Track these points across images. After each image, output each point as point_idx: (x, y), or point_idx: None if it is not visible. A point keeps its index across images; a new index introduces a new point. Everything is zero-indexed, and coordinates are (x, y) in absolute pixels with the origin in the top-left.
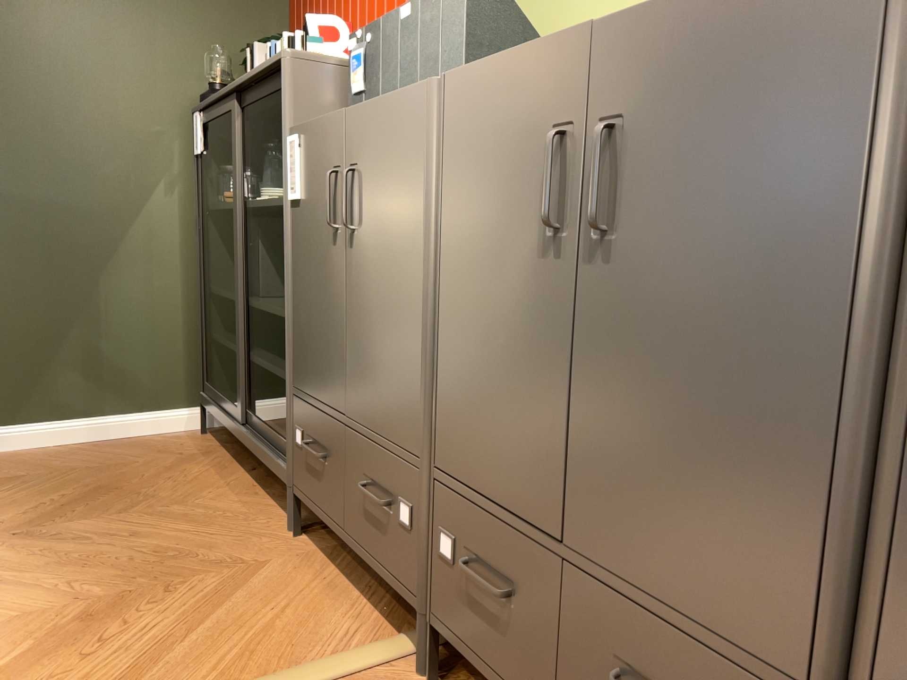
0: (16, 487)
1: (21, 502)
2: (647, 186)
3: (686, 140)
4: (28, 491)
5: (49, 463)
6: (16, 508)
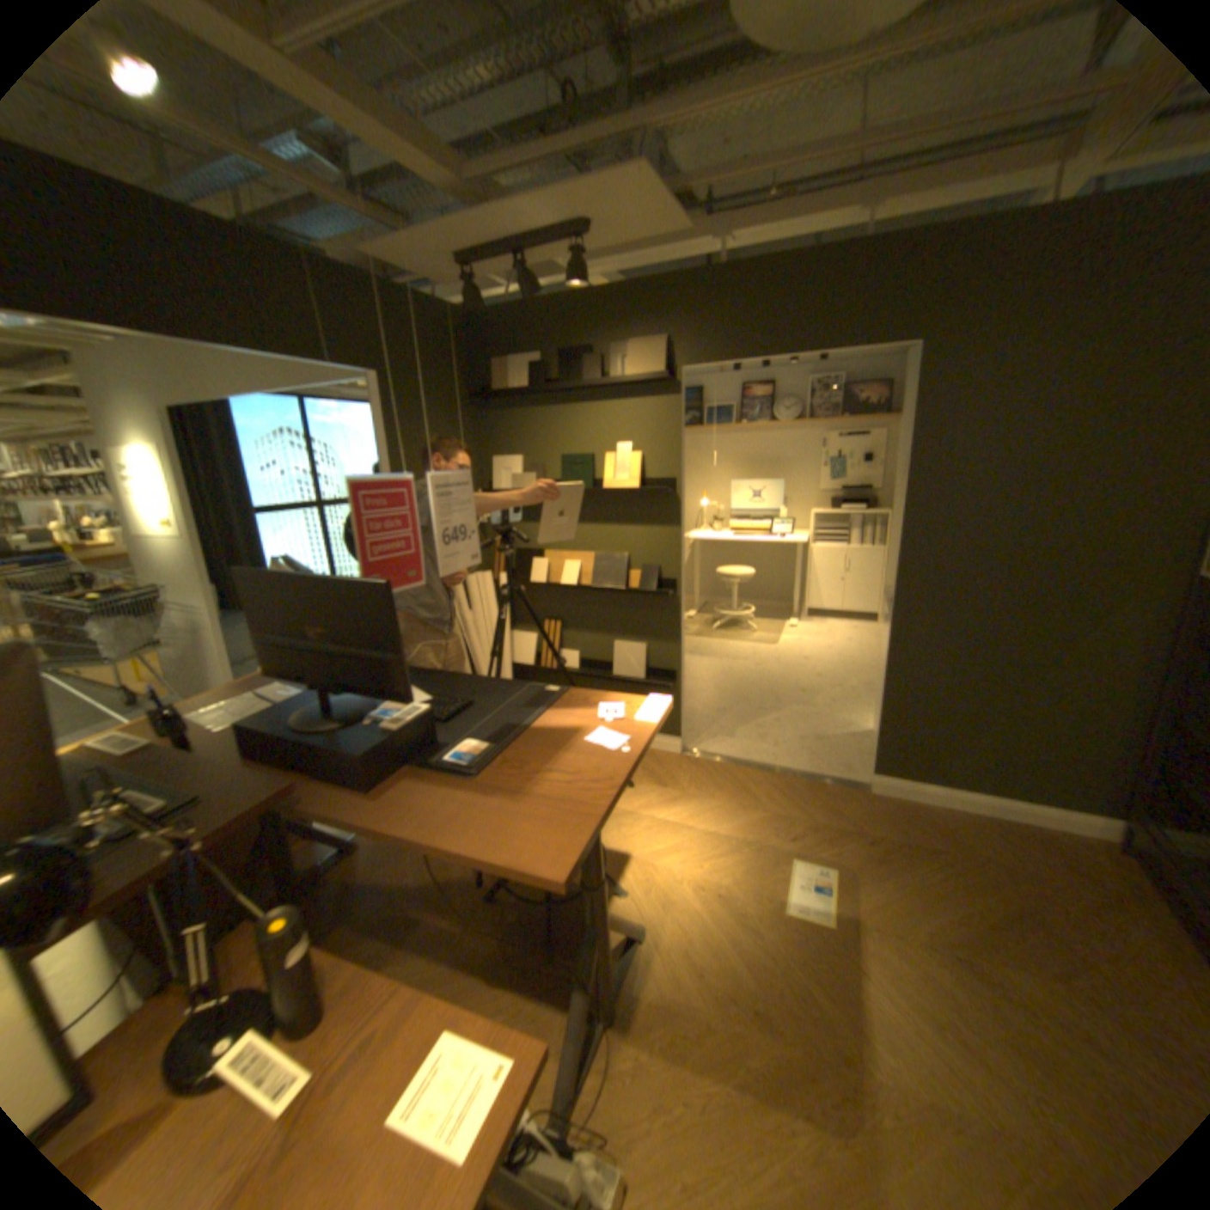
0: (941, 871)
1: (951, 901)
2: None
3: None
4: (954, 884)
5: (961, 841)
6: (950, 910)
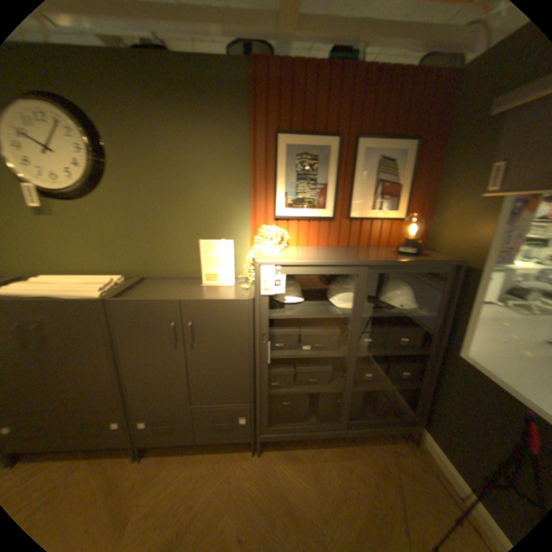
0: None
1: None
2: (52, 338)
3: (60, 329)
4: None
5: None
6: None
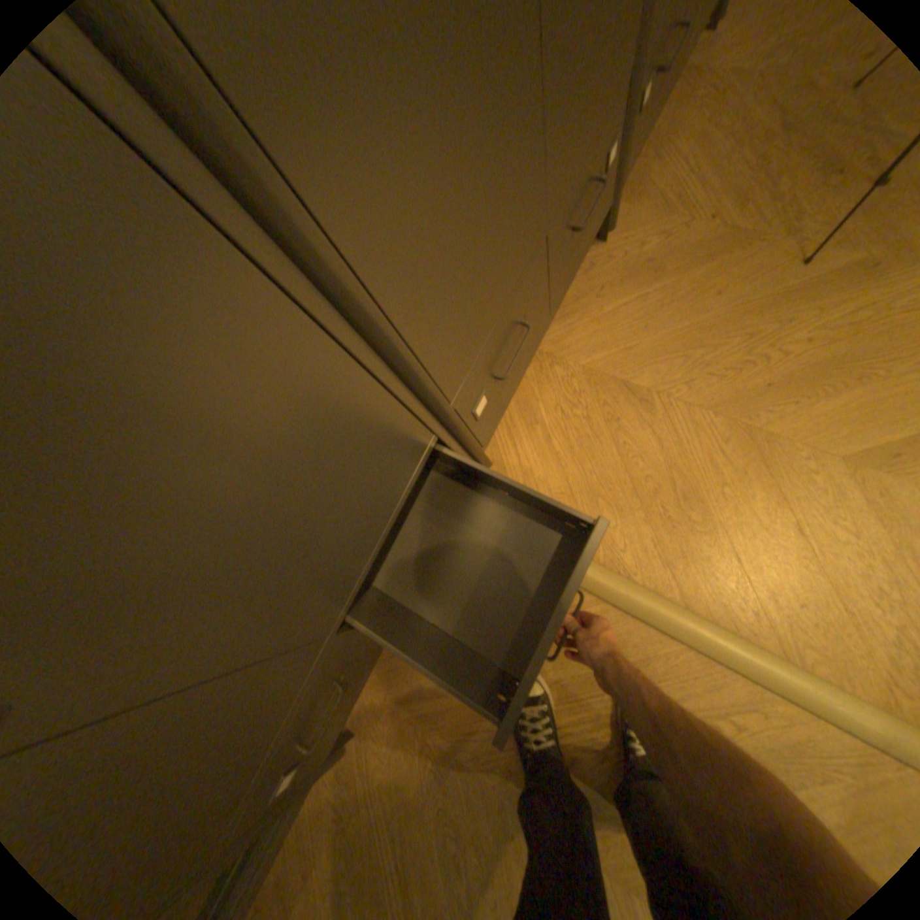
0: None
1: None
2: None
3: None
4: None
5: None
6: None
